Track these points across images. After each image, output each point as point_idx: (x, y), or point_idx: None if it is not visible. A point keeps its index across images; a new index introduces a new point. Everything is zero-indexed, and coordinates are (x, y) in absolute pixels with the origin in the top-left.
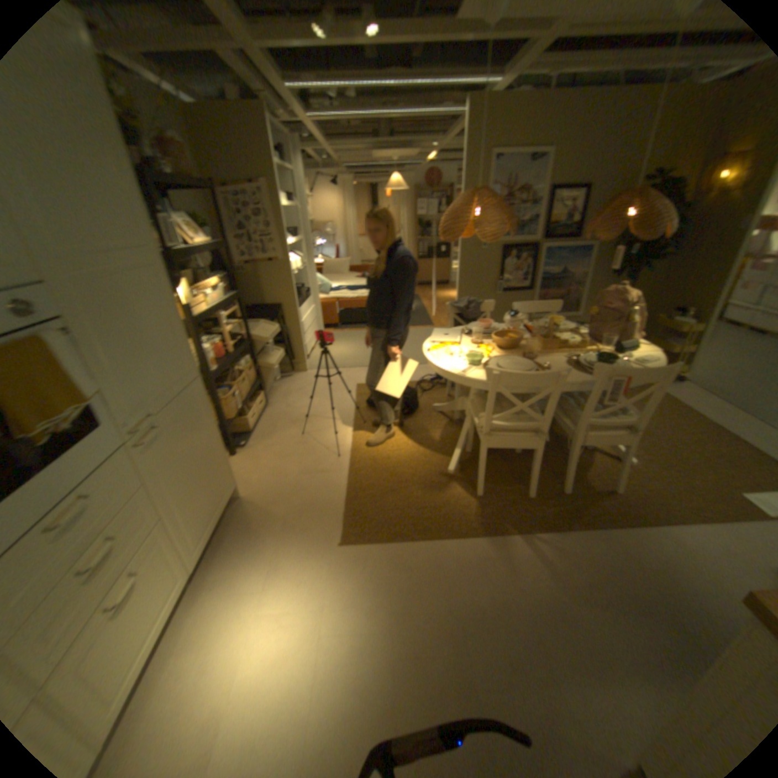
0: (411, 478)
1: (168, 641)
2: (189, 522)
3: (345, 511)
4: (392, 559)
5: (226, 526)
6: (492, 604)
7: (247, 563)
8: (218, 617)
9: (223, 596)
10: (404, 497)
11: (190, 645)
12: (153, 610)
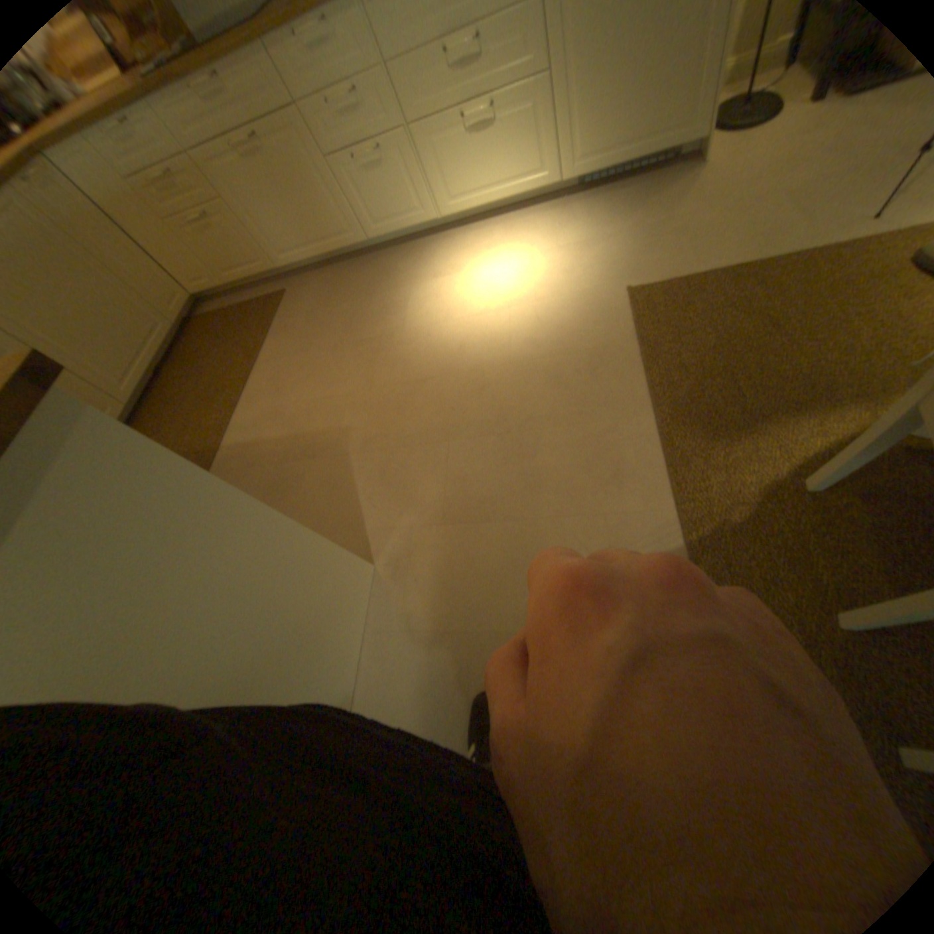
0: (841, 347)
1: (514, 214)
2: (586, 109)
3: (703, 272)
4: (612, 348)
5: (649, 175)
6: (543, 470)
7: (595, 219)
8: (533, 231)
9: (554, 223)
10: (765, 342)
11: (510, 228)
12: (504, 165)
